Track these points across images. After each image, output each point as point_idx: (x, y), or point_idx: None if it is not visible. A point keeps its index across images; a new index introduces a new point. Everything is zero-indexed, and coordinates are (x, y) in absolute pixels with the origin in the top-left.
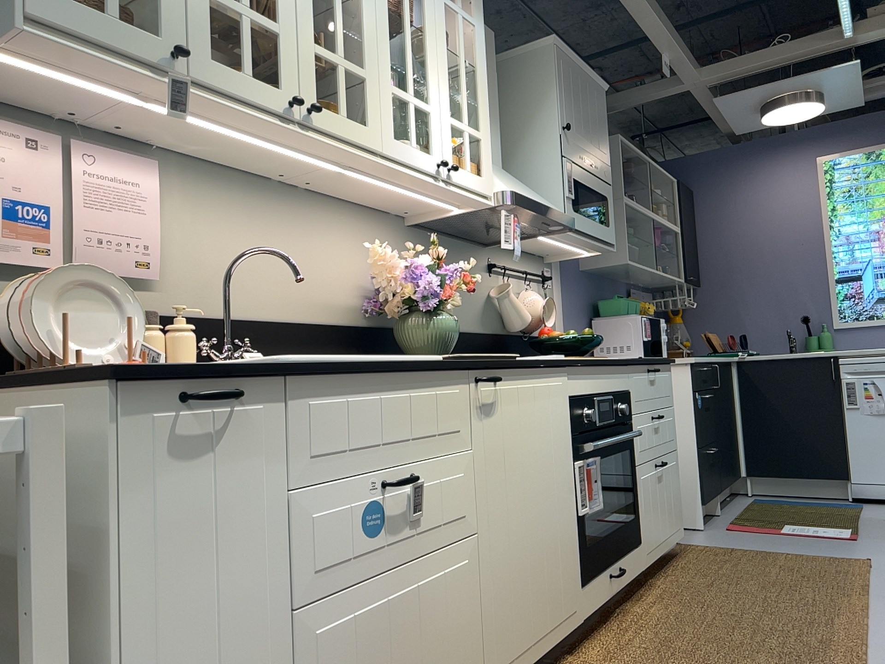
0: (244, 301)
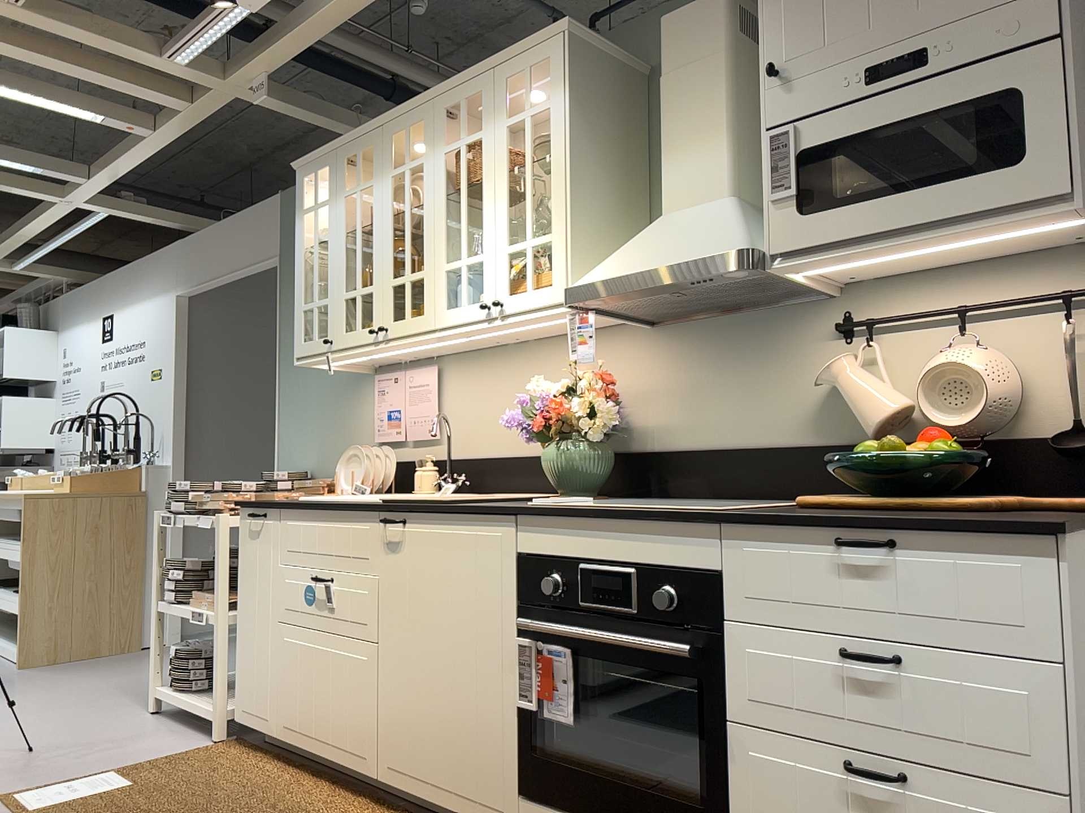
0: (486, 443)
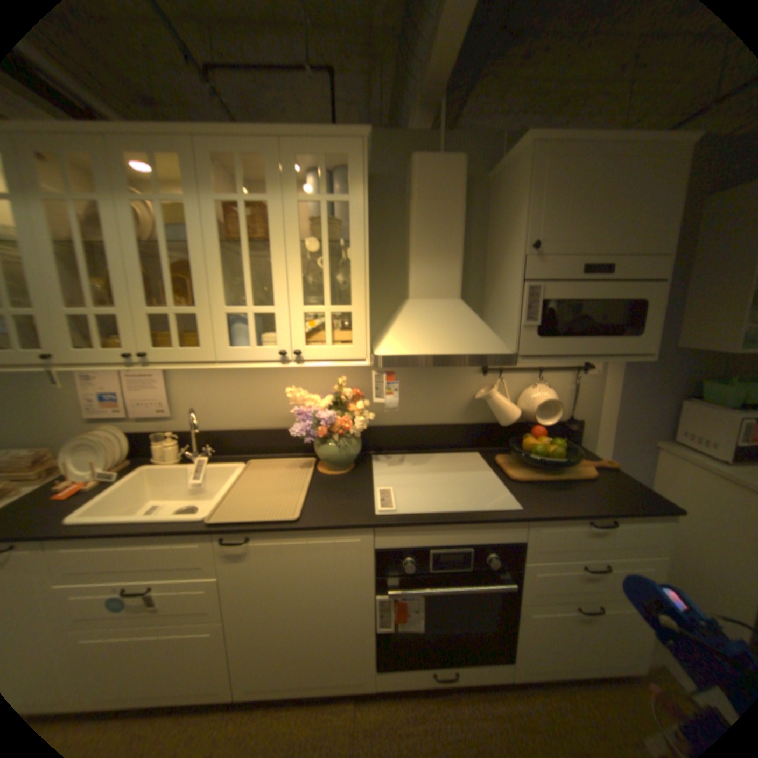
0: (224, 420)
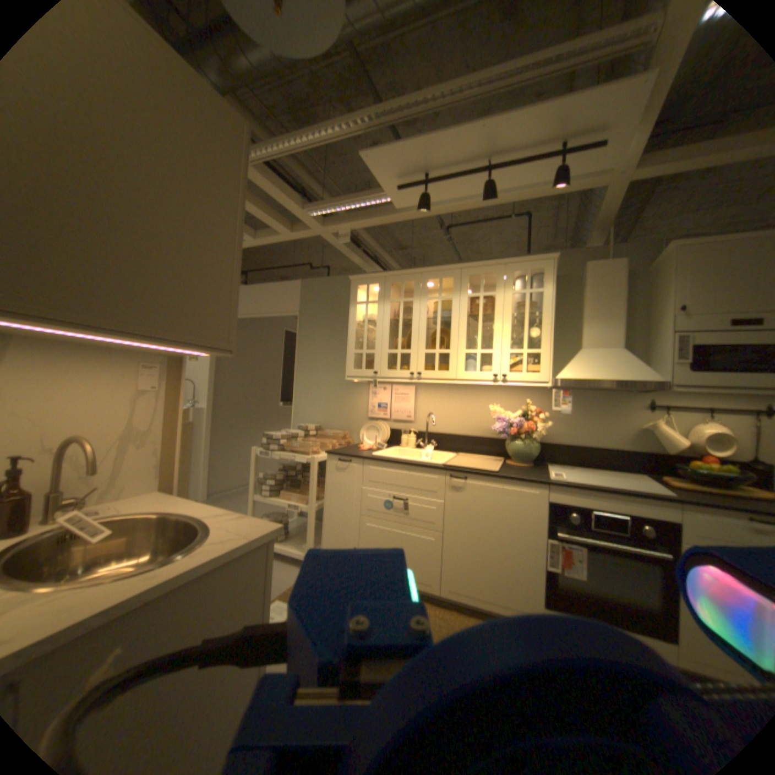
0: (444, 426)
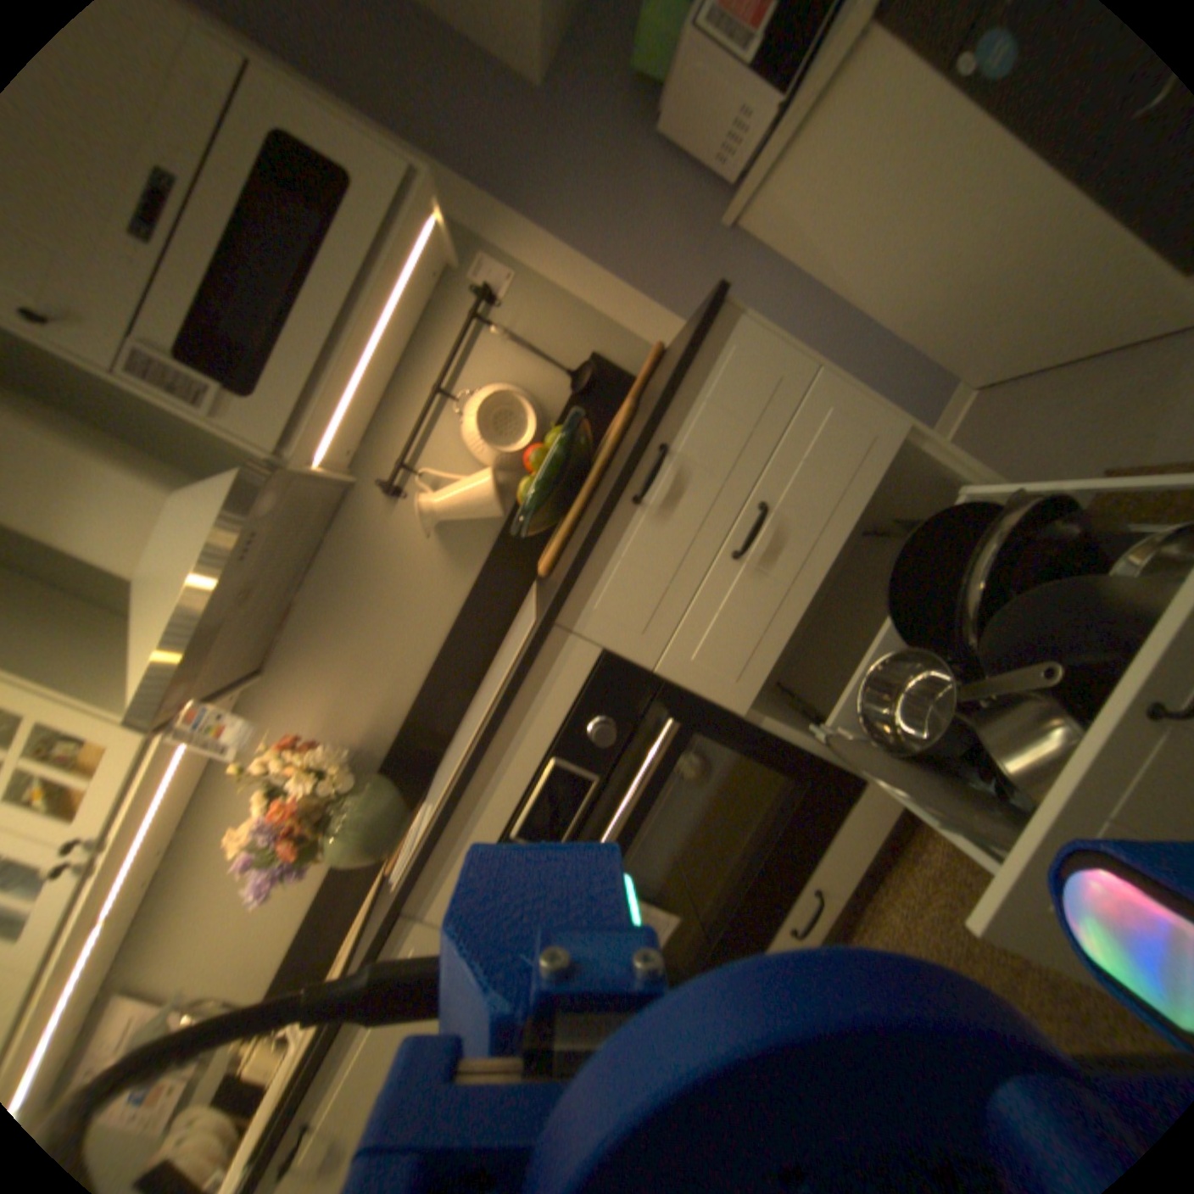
0: (266, 942)
